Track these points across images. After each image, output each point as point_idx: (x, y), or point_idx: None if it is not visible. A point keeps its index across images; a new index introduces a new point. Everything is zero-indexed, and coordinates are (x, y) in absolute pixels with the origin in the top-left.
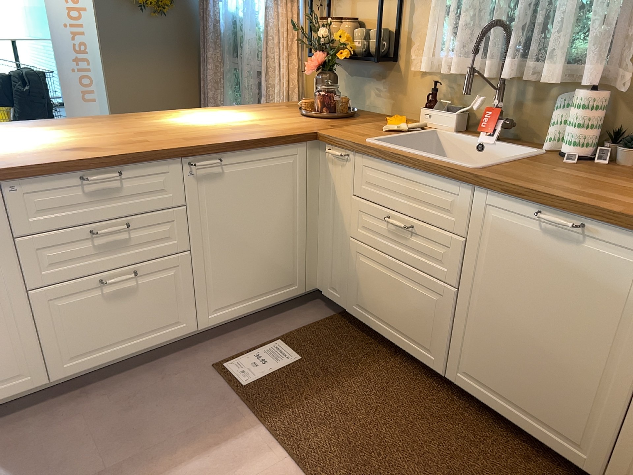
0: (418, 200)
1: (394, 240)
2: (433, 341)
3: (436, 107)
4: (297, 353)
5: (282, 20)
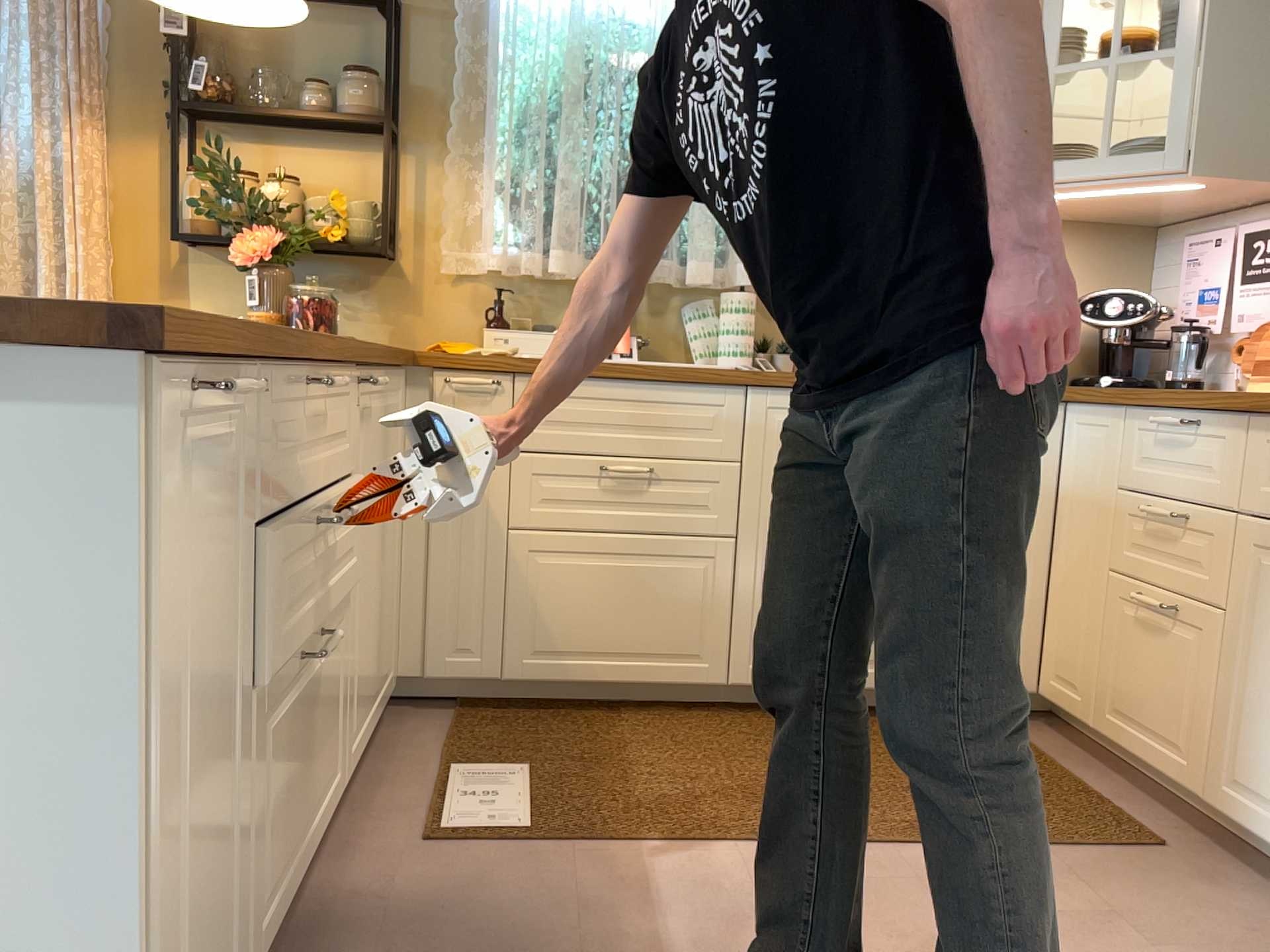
0: (657, 426)
1: (613, 503)
2: (704, 638)
3: (511, 325)
4: (507, 765)
5: (61, 159)
